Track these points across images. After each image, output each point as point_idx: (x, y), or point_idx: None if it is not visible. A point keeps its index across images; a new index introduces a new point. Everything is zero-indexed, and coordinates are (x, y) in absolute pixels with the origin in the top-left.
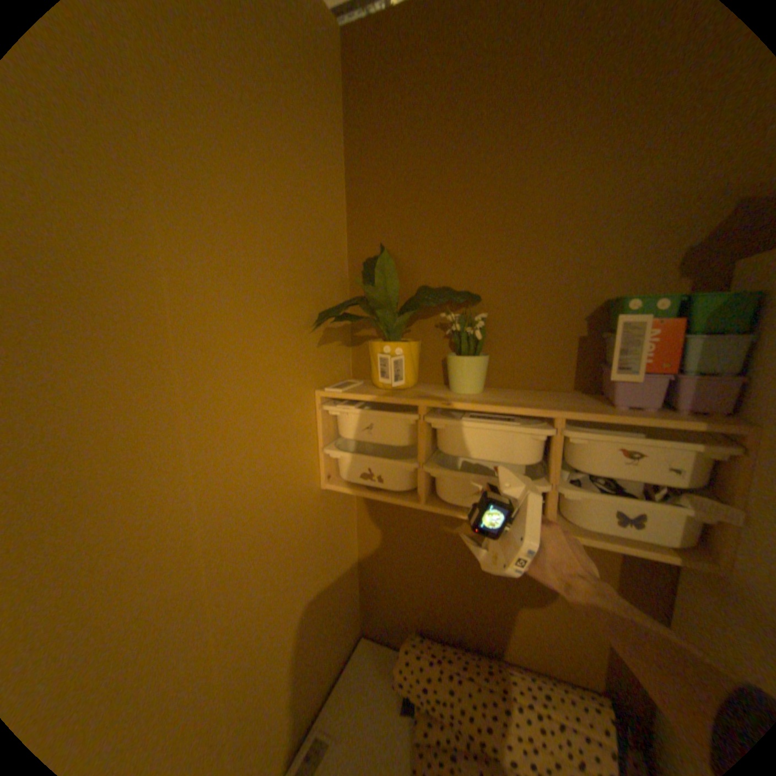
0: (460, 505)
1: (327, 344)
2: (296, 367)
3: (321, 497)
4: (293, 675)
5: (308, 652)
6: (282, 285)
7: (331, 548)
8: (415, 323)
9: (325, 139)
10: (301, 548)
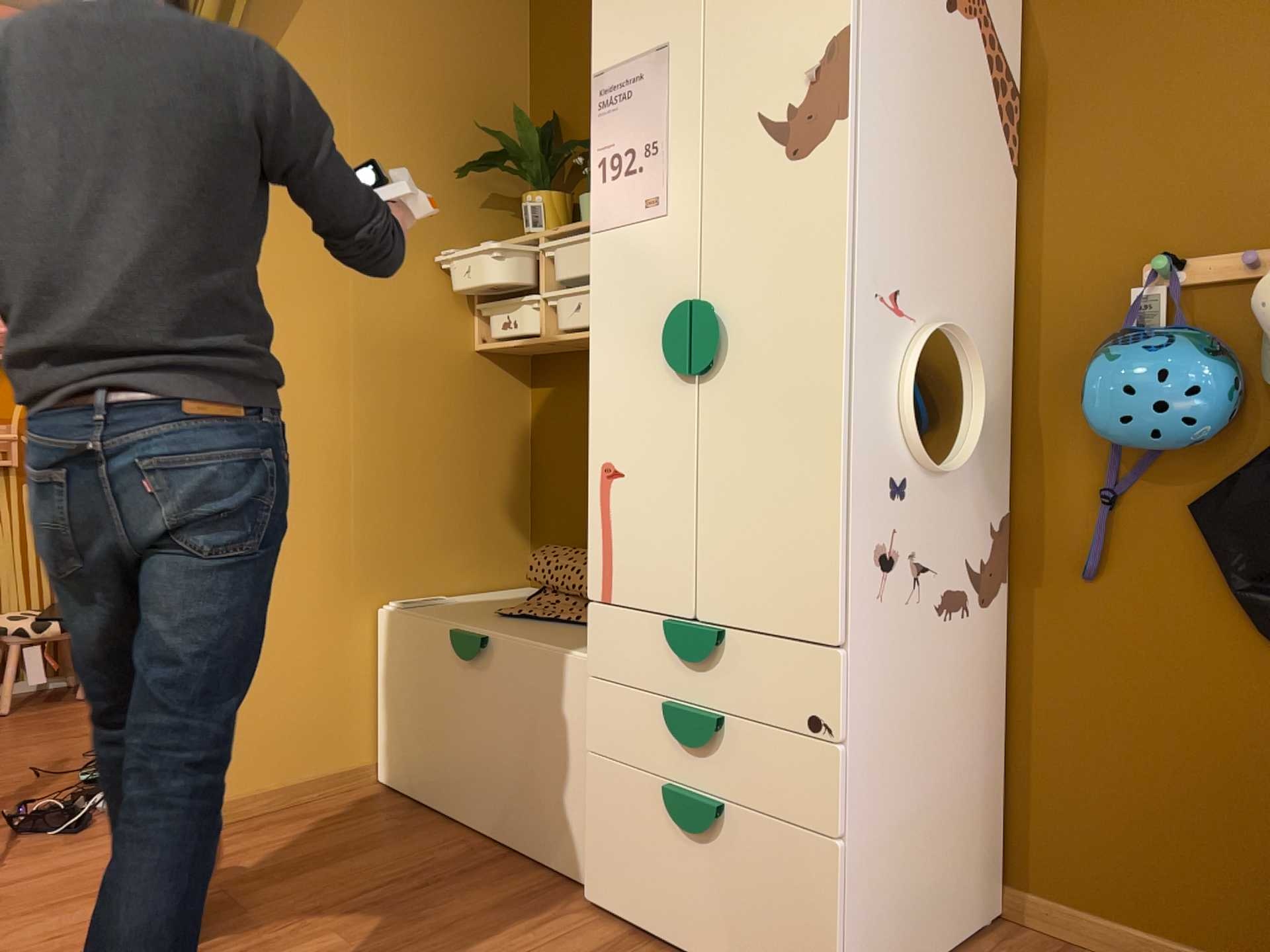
0: (565, 328)
1: (492, 210)
2: (451, 219)
3: (472, 359)
4: (420, 514)
5: (441, 513)
6: (442, 146)
7: (483, 427)
8: (577, 186)
9: (503, 29)
10: (442, 392)
